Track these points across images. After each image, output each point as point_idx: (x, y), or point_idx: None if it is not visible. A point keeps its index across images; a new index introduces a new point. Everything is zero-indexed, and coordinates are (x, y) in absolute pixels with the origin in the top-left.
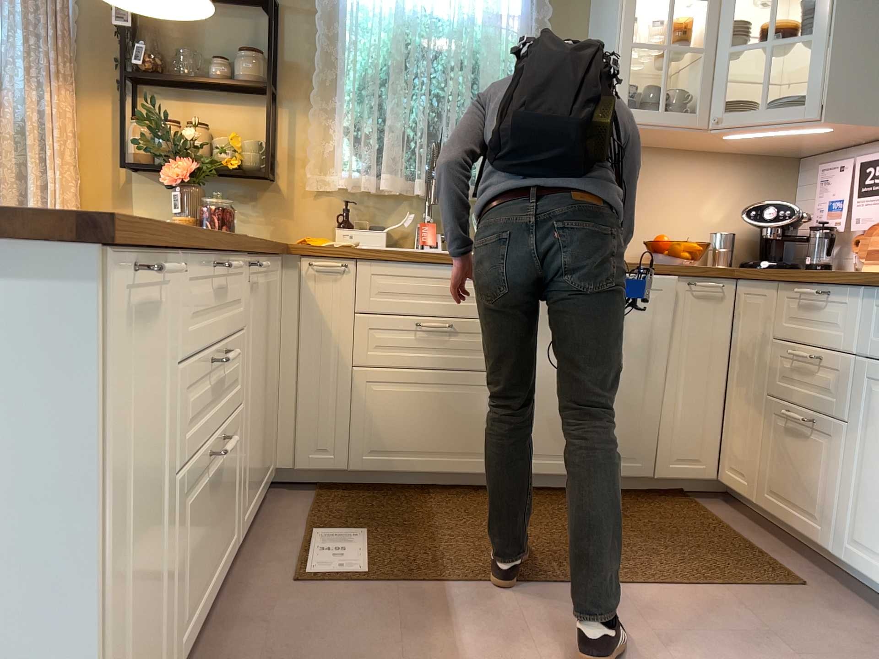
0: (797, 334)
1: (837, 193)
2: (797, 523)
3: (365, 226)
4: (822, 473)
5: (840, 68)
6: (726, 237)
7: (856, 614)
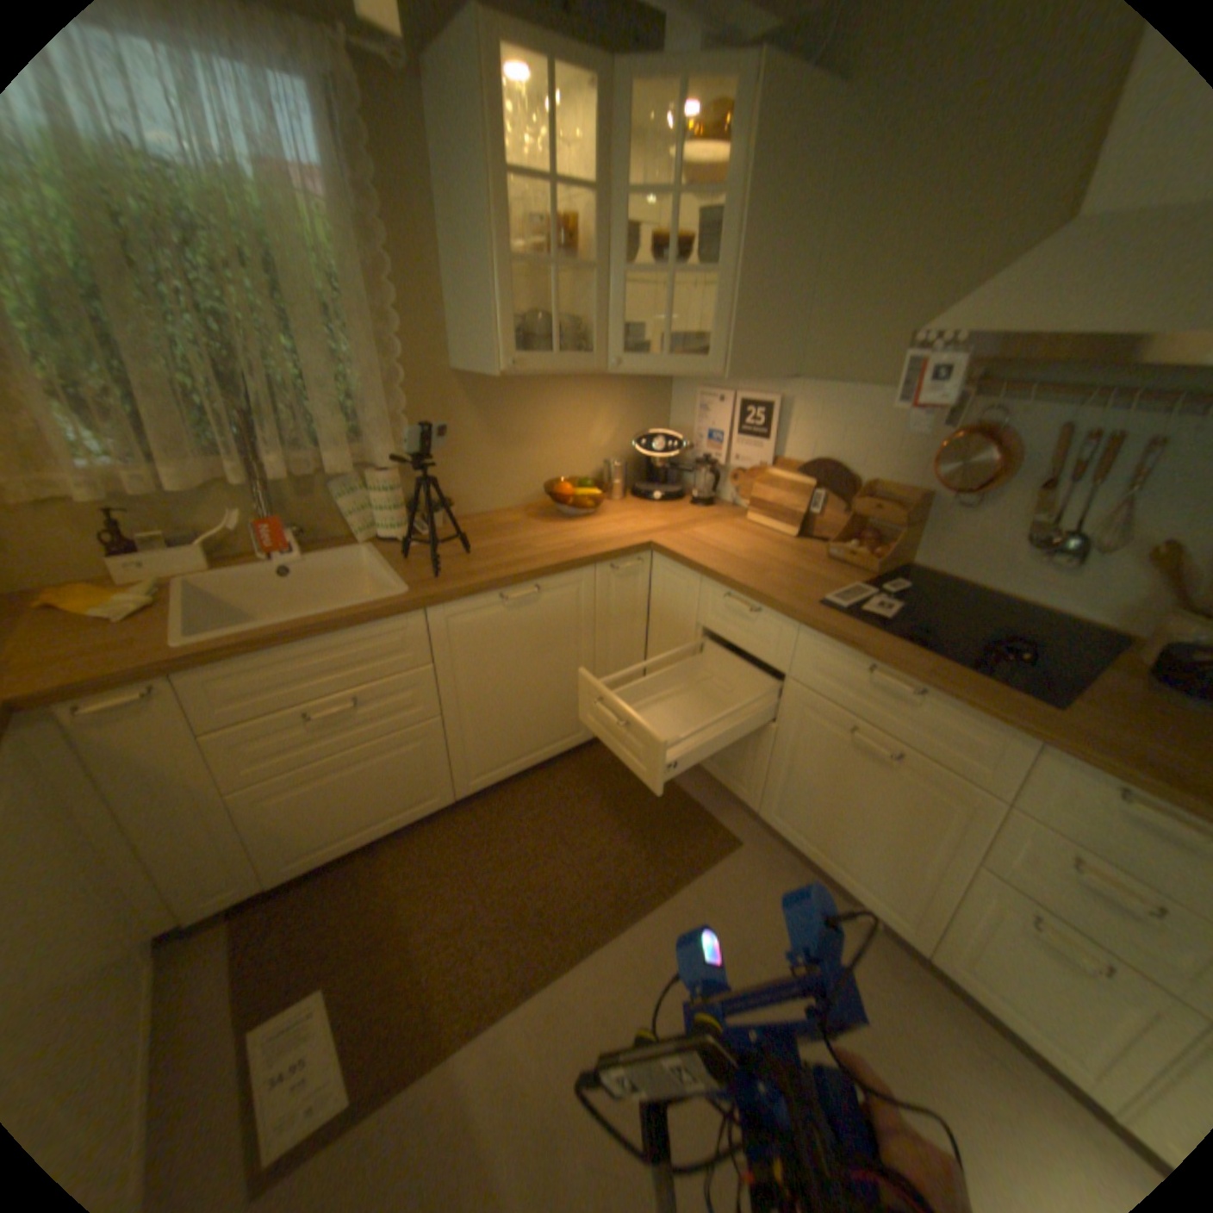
0: (721, 631)
1: (714, 424)
2: (723, 779)
3: (157, 538)
4: (748, 753)
5: (741, 315)
6: (618, 471)
7: (782, 866)
